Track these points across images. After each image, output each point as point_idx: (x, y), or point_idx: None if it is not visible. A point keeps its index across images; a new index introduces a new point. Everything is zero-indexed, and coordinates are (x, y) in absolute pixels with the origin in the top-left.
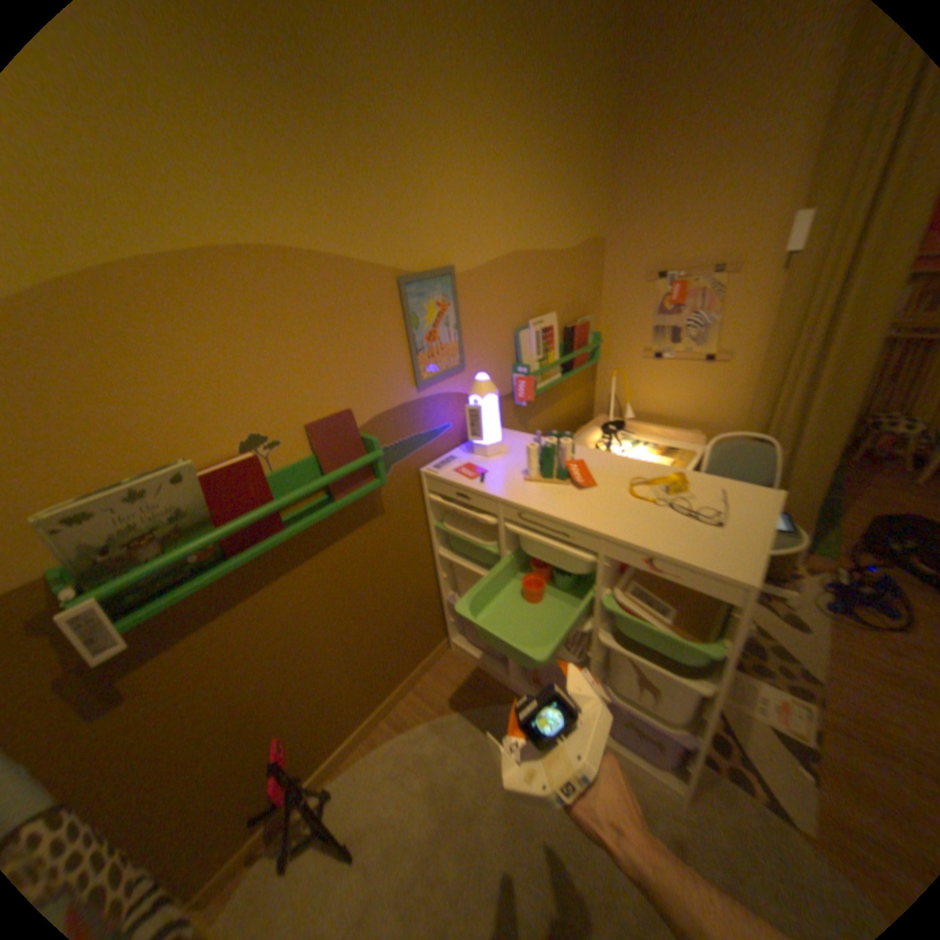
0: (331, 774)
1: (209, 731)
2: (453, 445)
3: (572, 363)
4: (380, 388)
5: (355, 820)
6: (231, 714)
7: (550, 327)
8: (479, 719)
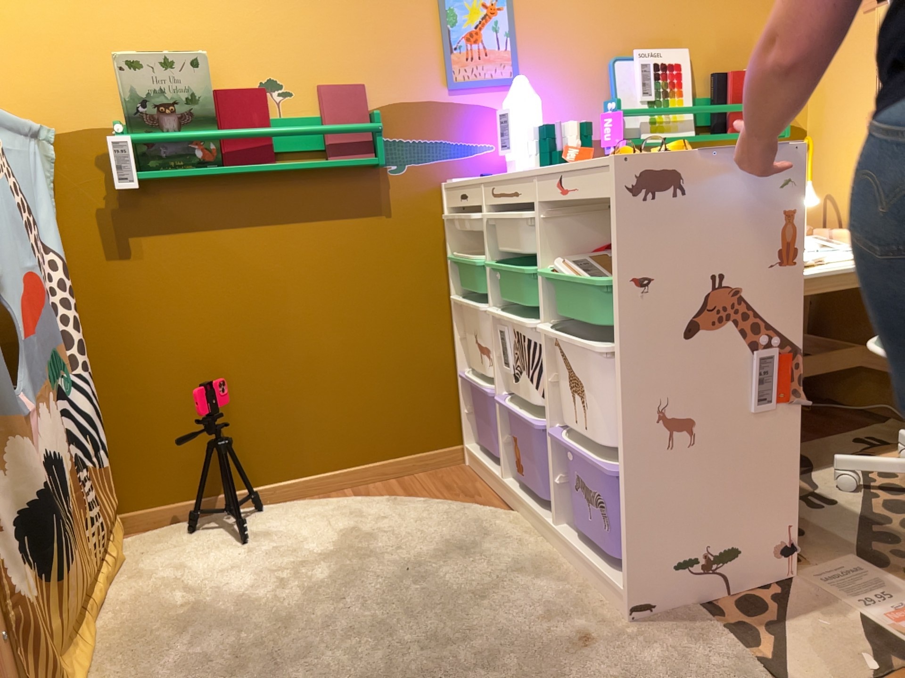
0: (273, 500)
1: (176, 337)
2: (493, 172)
3: (724, 126)
4: (401, 75)
5: (267, 526)
6: (197, 334)
7: (673, 65)
8: (442, 507)
